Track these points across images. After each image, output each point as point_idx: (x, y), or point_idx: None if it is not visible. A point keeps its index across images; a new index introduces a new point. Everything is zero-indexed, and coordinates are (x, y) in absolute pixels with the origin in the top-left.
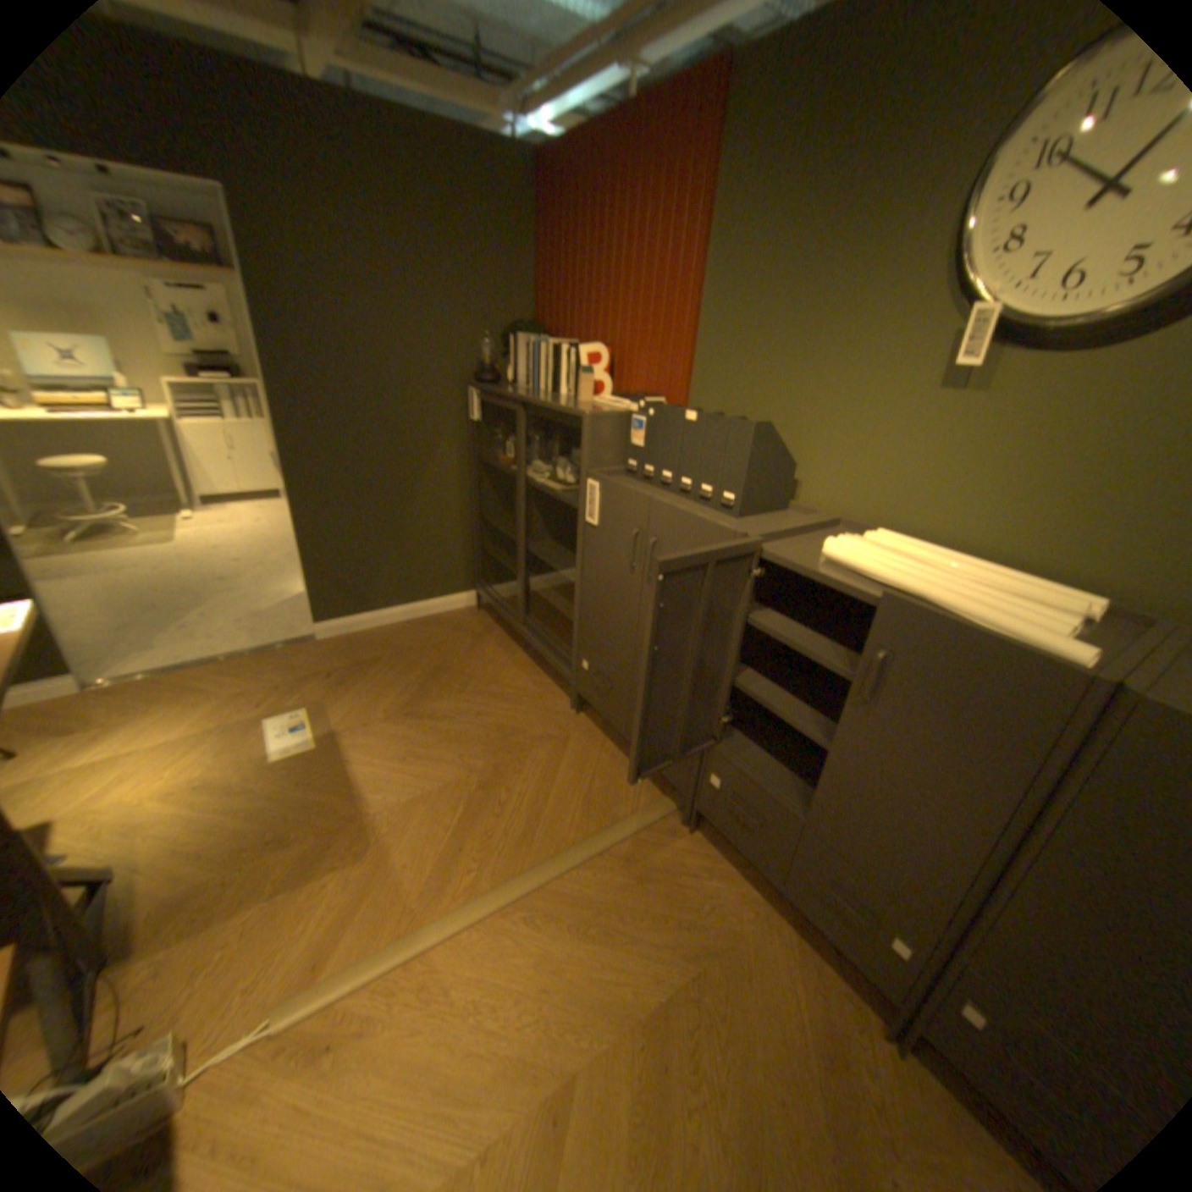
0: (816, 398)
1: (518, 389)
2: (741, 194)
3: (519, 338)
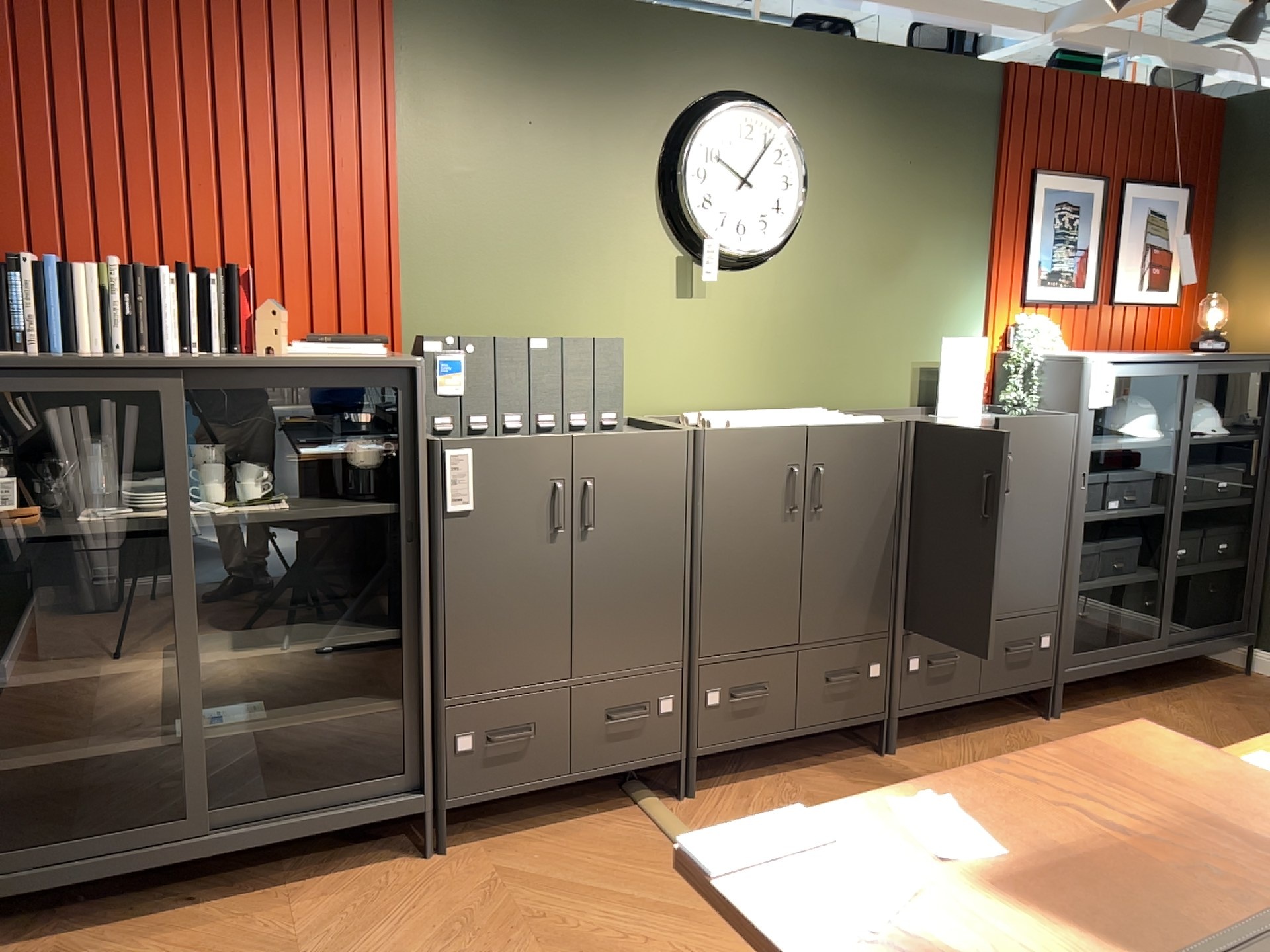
0: (578, 315)
1: None
2: (435, 108)
3: None
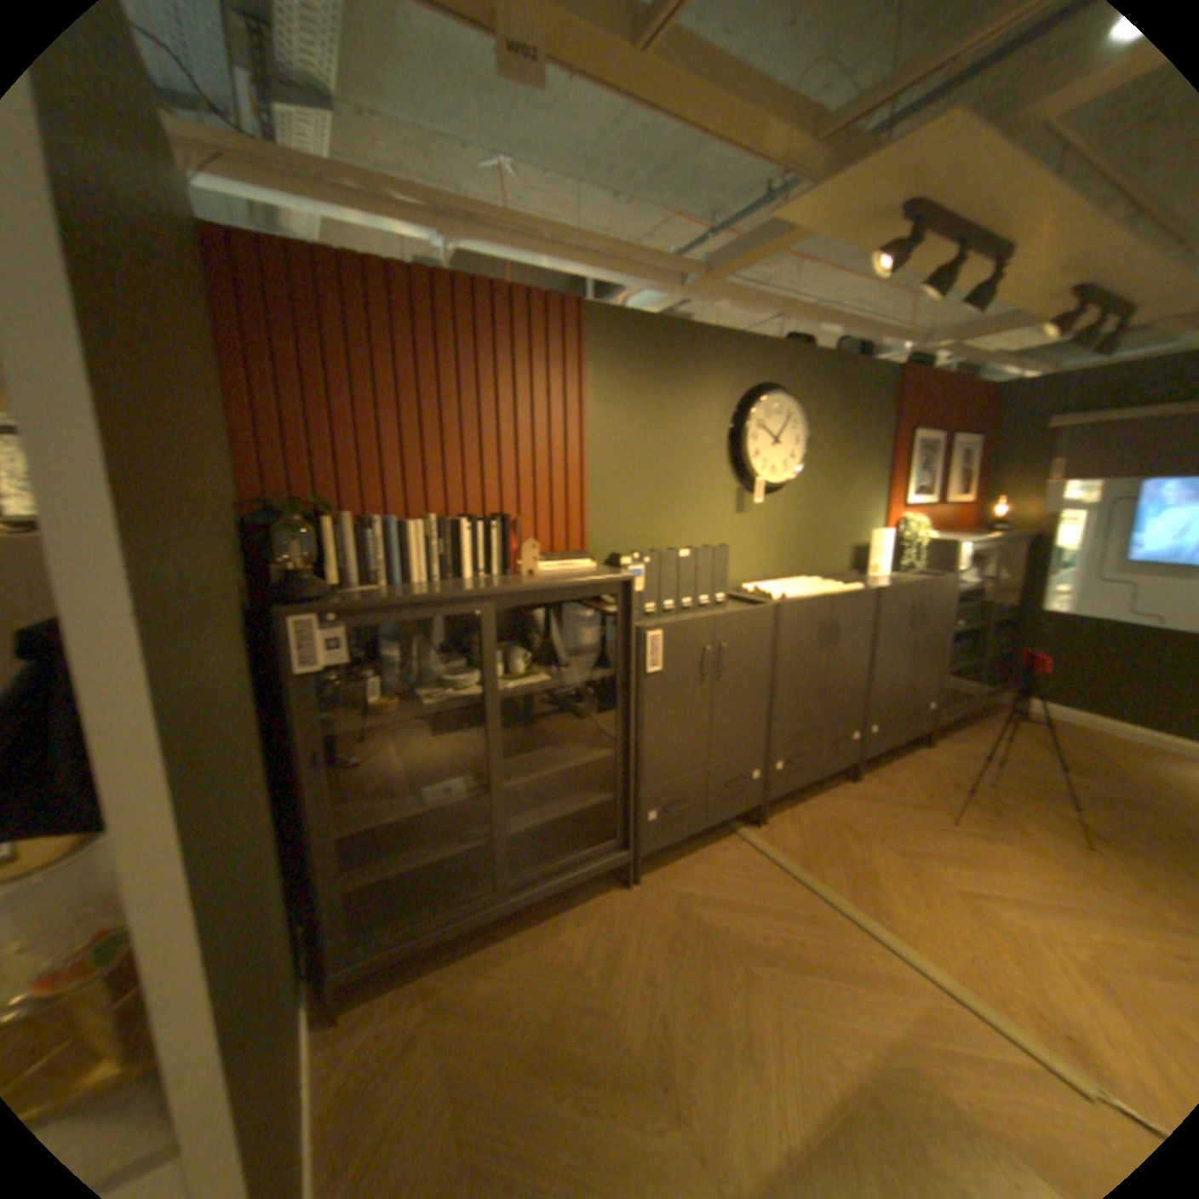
0: (682, 529)
1: (355, 592)
2: (605, 398)
3: (328, 517)
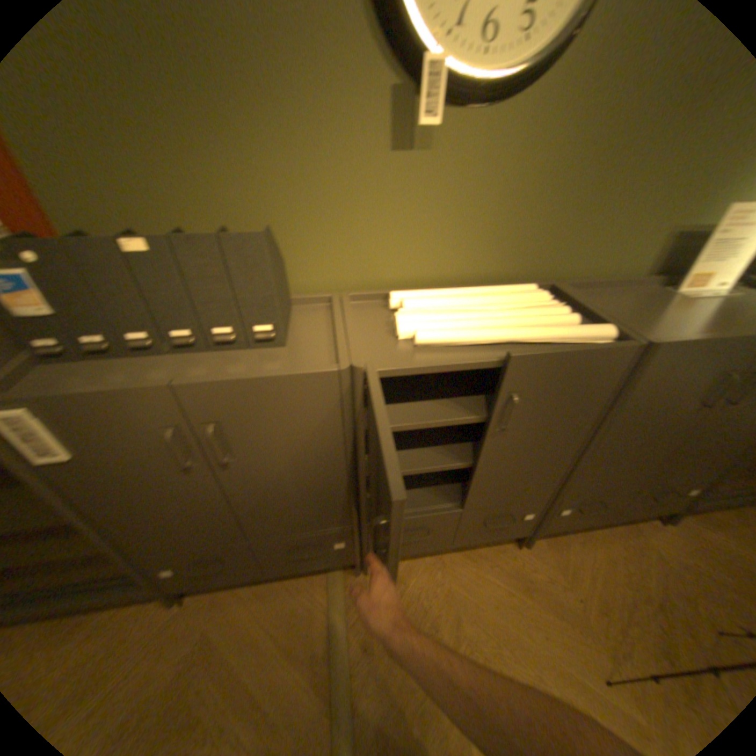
0: (264, 178)
1: None
2: None
3: None
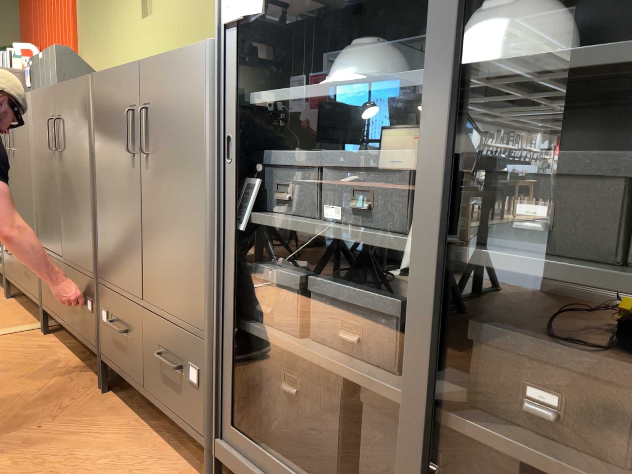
0: (114, 45)
1: None
2: None
3: None
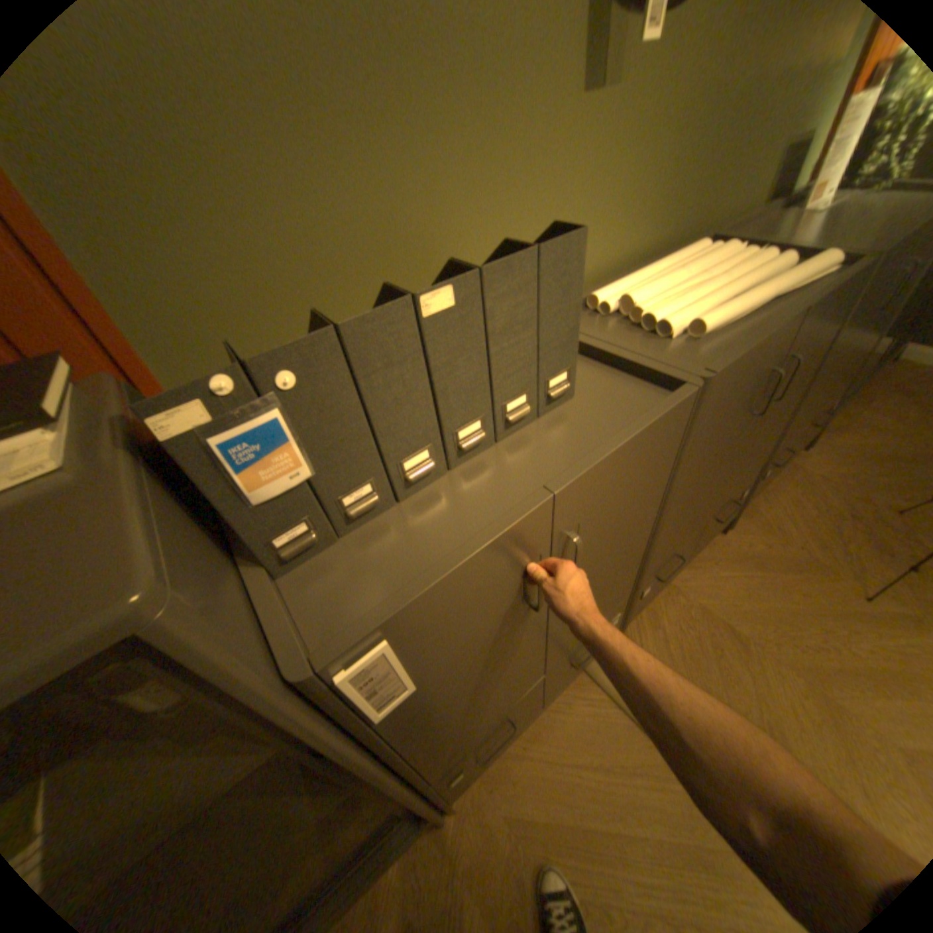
0: (444, 167)
1: None
2: None
3: None
